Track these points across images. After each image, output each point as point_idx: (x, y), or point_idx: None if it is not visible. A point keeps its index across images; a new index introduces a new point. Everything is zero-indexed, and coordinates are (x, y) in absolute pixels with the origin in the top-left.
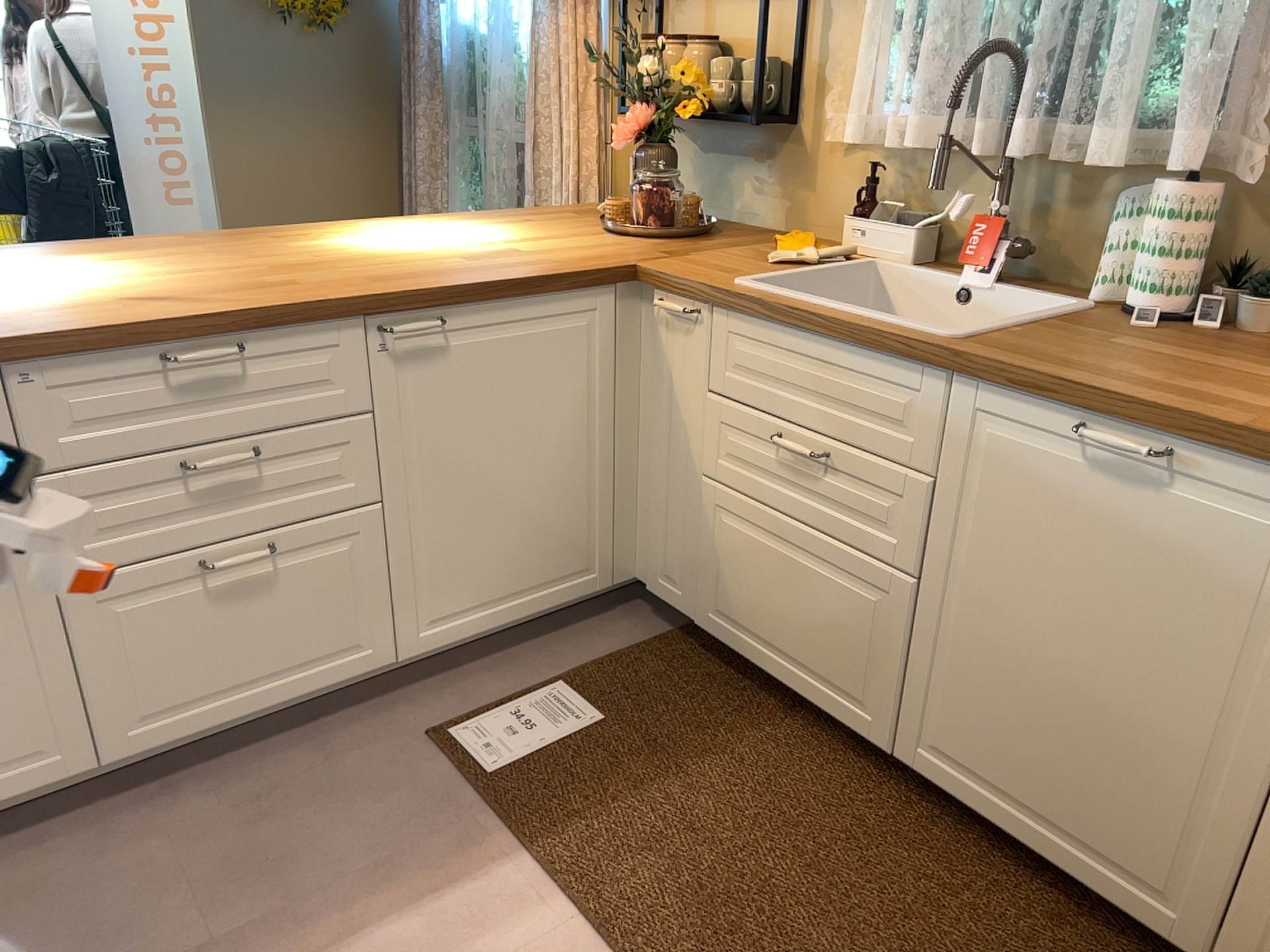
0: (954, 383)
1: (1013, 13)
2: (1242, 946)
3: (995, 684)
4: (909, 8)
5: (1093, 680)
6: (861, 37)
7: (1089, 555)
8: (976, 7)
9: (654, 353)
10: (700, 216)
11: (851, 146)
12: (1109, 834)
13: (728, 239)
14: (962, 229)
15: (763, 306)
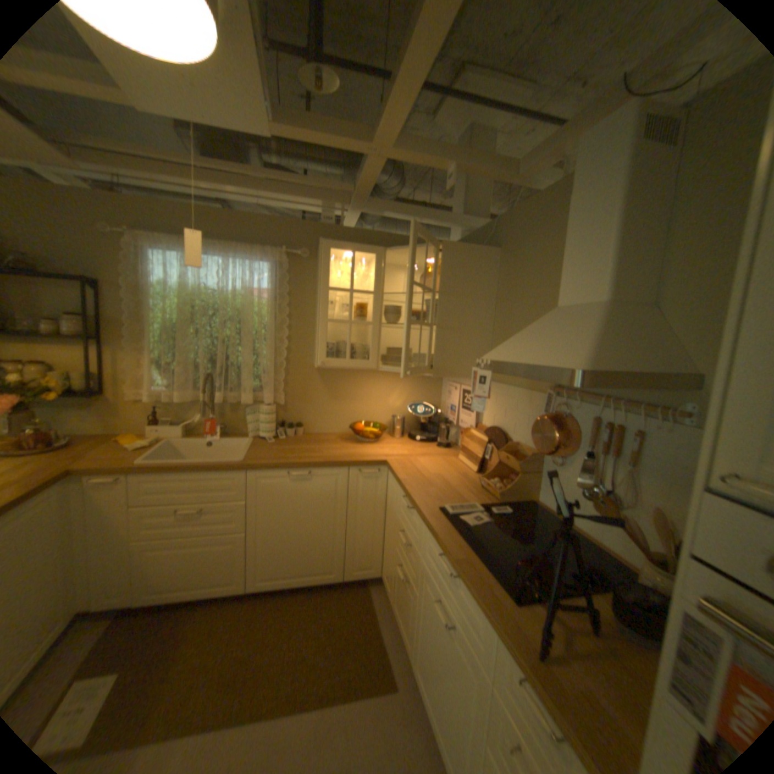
0: (247, 472)
1: (205, 361)
2: (348, 571)
3: (277, 549)
4: (164, 358)
5: (304, 532)
6: (137, 364)
7: (296, 502)
8: (193, 360)
9: (83, 503)
10: (58, 436)
11: (138, 400)
12: (315, 567)
13: (85, 443)
14: (195, 422)
15: (161, 468)
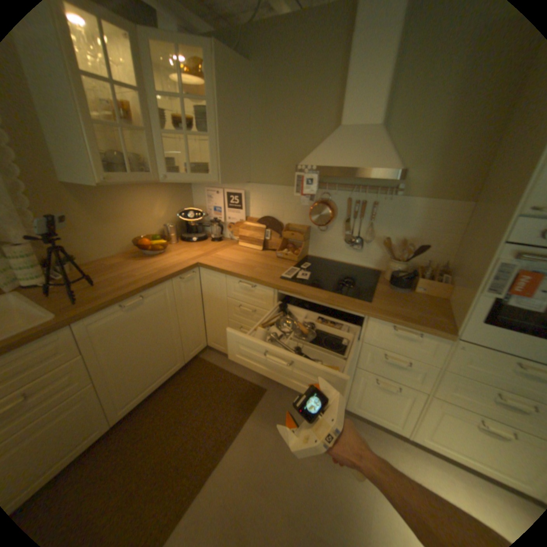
0: (72, 327)
1: None
2: (187, 355)
3: (130, 376)
4: None
5: (149, 349)
6: None
7: (136, 329)
8: None
9: None
10: None
11: None
12: (165, 368)
13: None
14: None
15: None
